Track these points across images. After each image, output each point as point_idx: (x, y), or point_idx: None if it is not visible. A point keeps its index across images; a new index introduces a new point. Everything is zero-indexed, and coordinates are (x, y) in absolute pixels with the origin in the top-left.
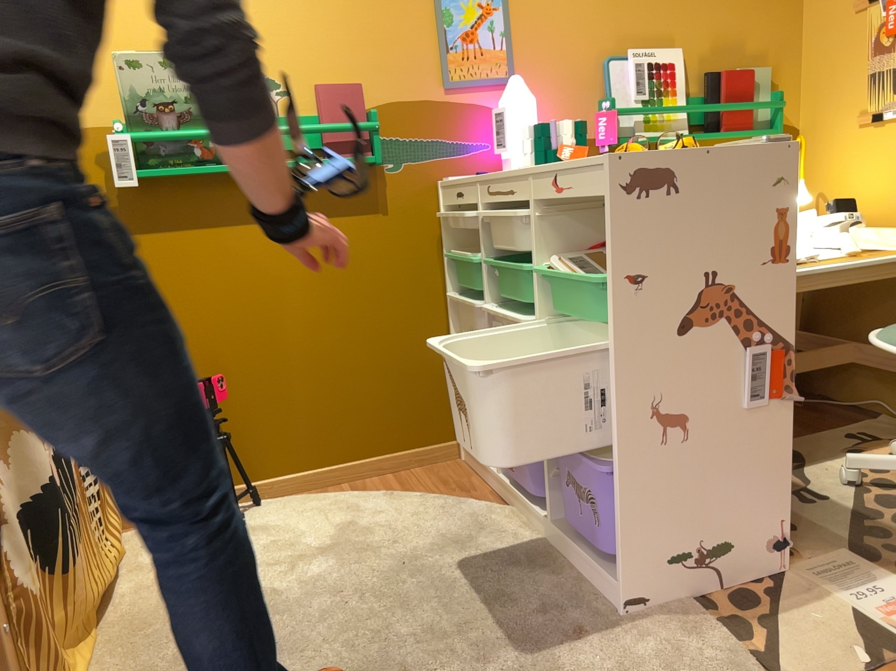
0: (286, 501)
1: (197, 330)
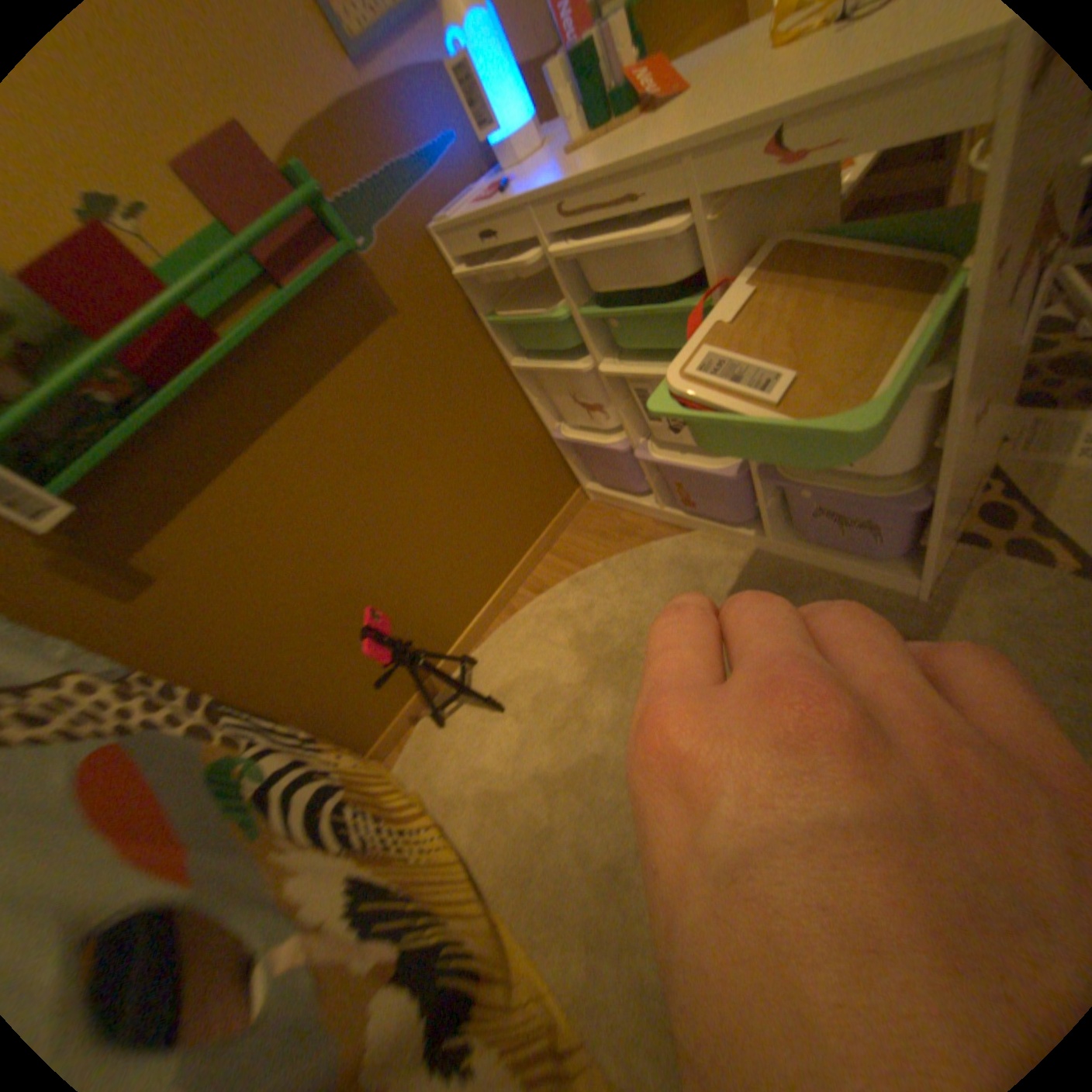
0: (497, 645)
1: (306, 587)
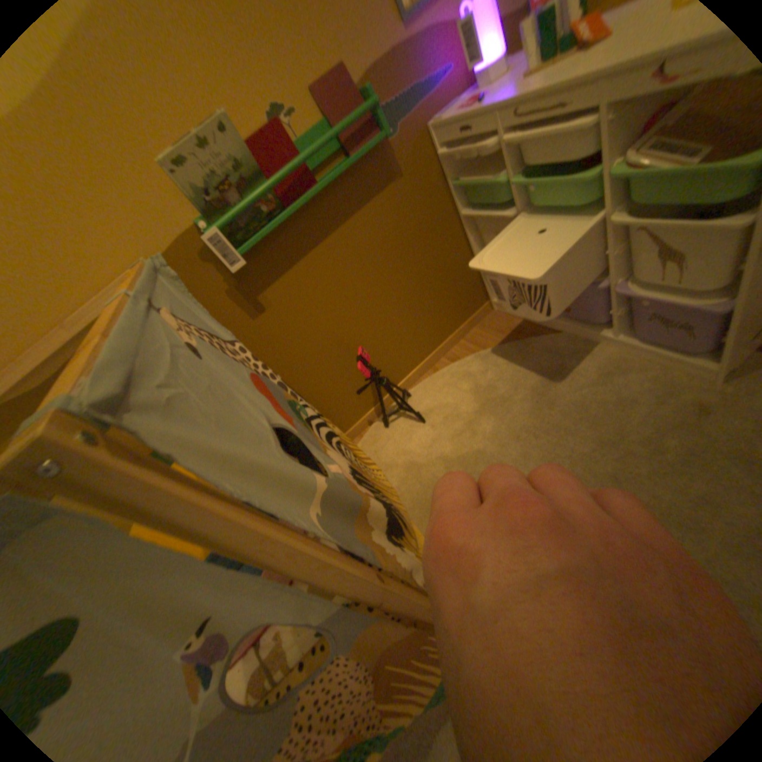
0: (423, 388)
1: (329, 330)
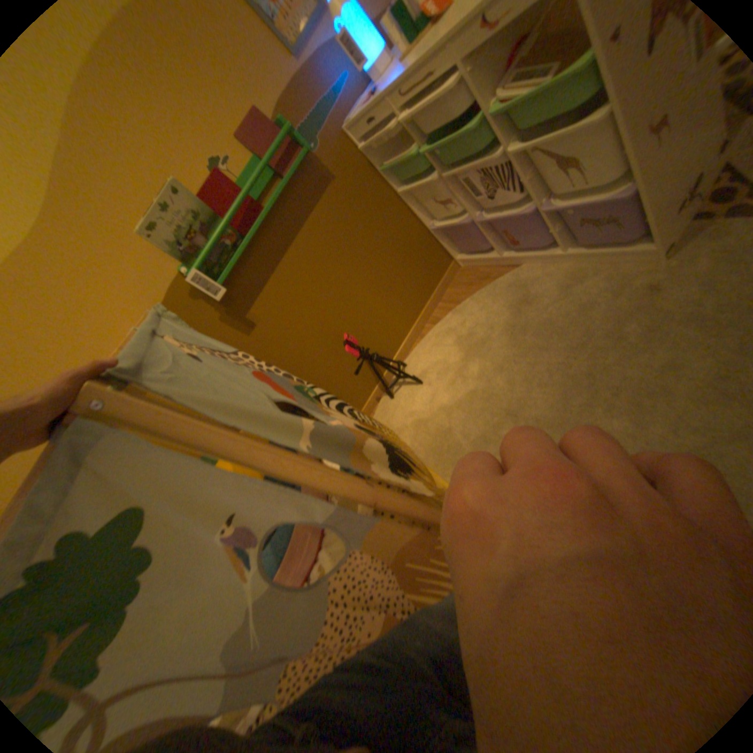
0: (416, 354)
1: (315, 327)
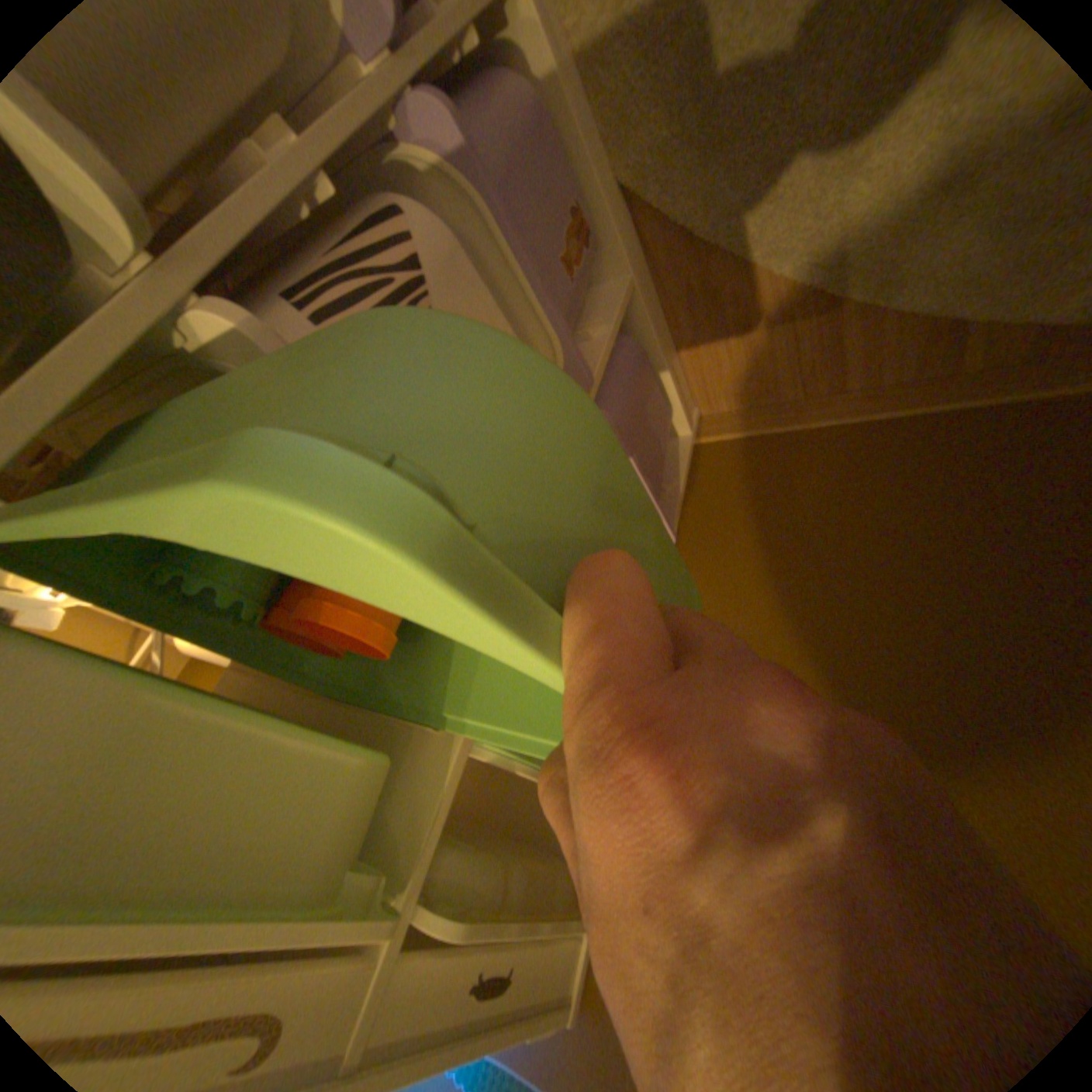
0: None
1: None
